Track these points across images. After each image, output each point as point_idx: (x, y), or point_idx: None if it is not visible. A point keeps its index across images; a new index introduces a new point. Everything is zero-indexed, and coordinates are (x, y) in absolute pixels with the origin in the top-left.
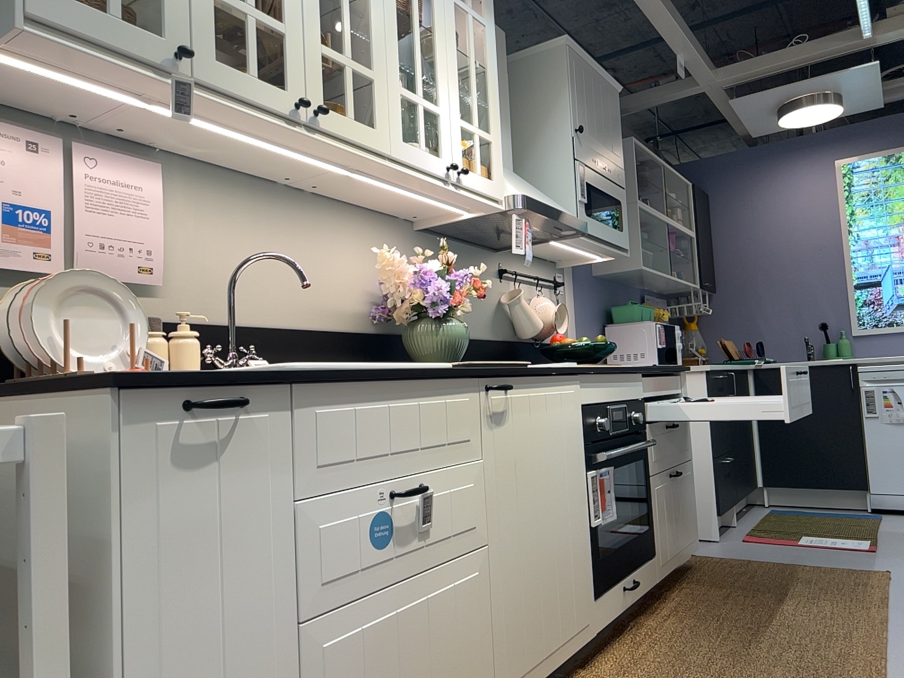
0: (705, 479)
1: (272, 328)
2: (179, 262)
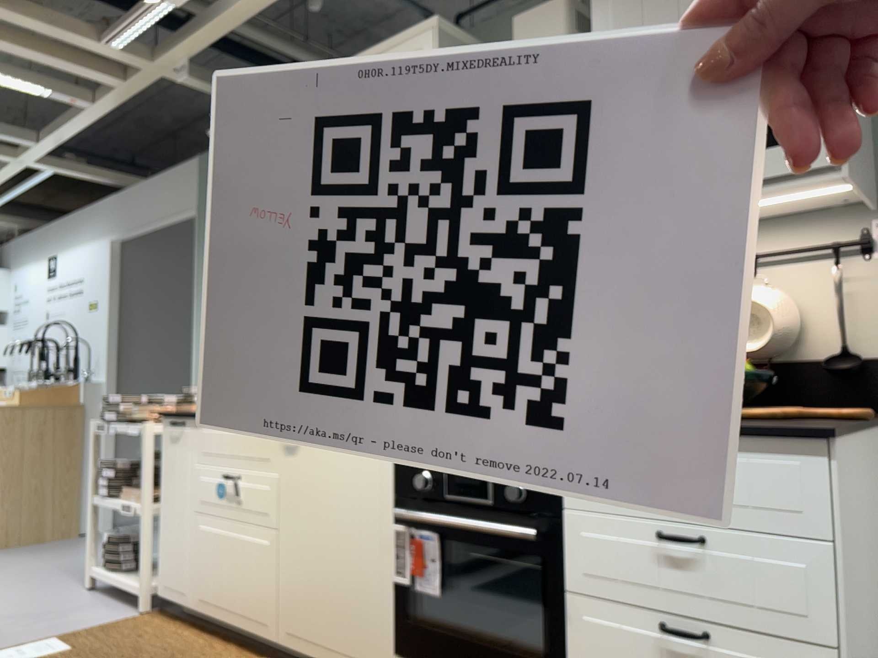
0: None
1: None
2: None
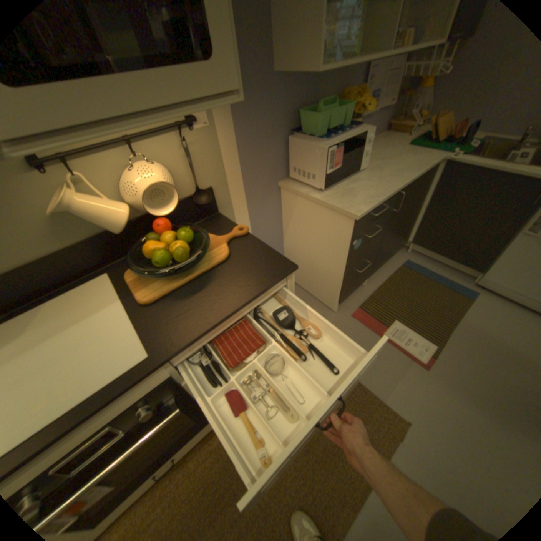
0: (335, 283)
1: None
2: None
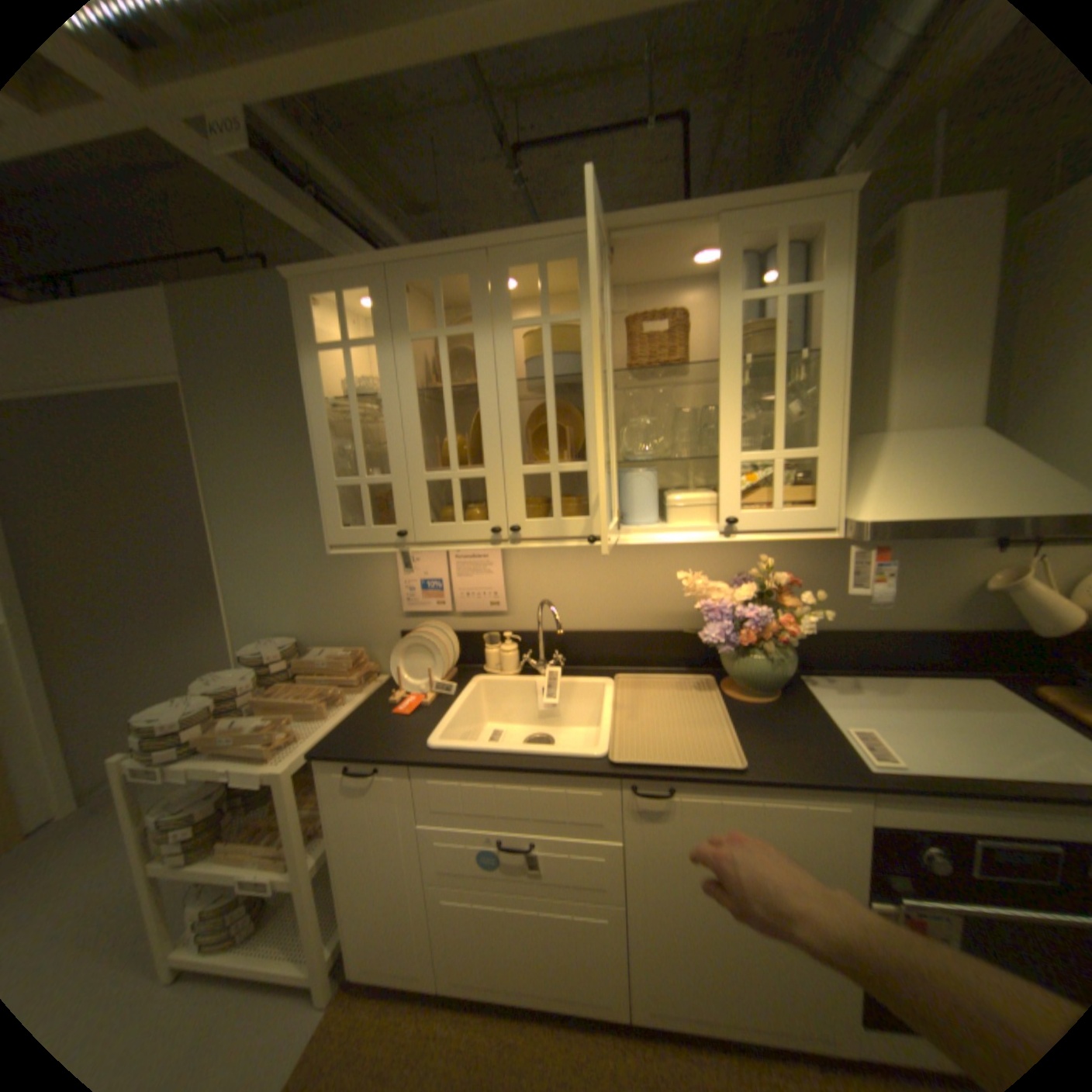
0: None
1: (595, 632)
2: (521, 593)
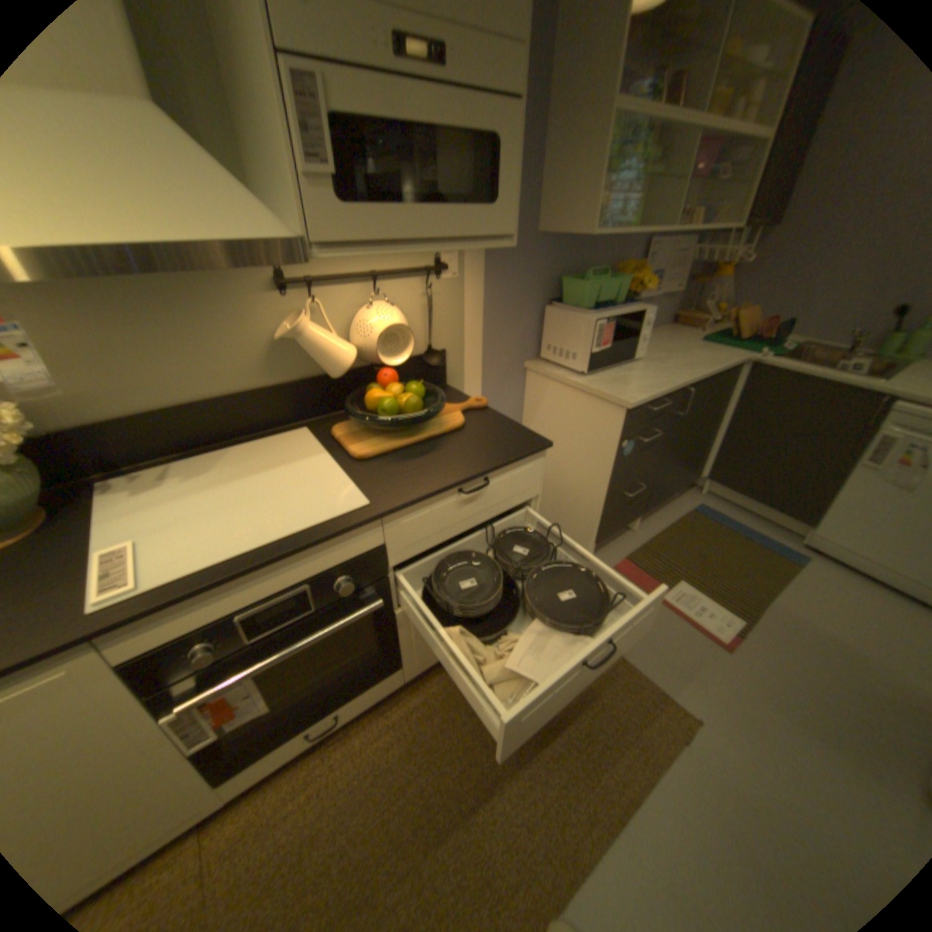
0: (592, 509)
1: None
2: None
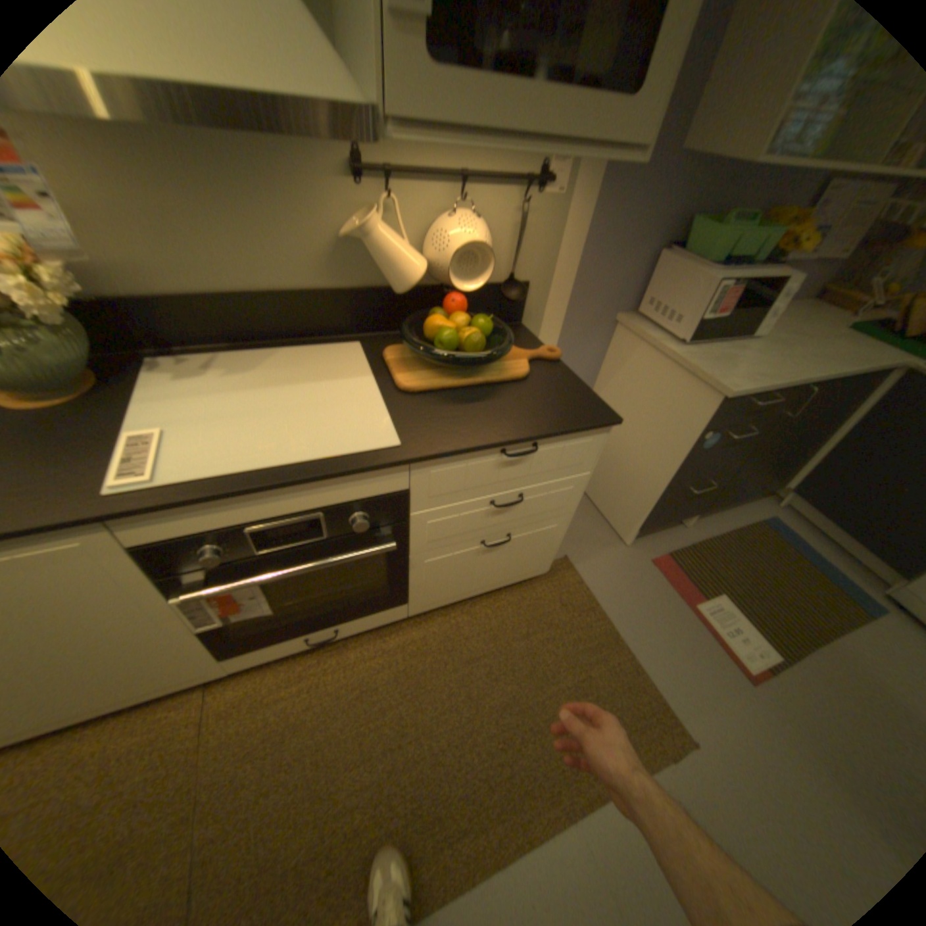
0: (647, 496)
1: None
2: None
